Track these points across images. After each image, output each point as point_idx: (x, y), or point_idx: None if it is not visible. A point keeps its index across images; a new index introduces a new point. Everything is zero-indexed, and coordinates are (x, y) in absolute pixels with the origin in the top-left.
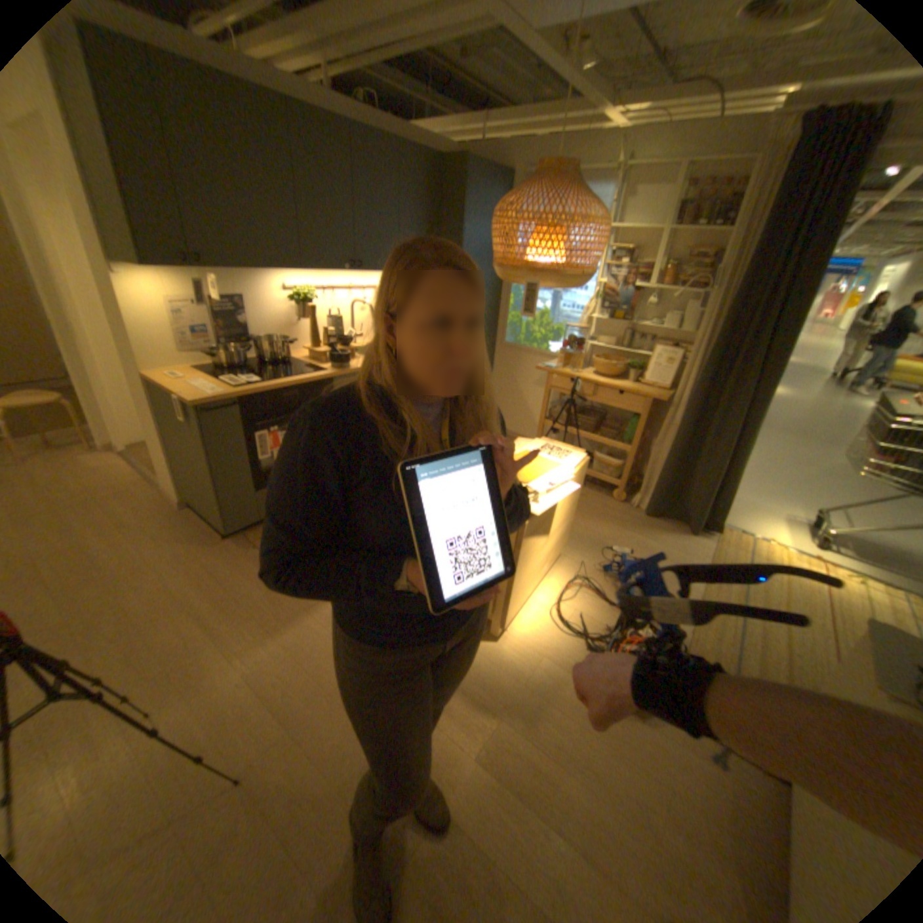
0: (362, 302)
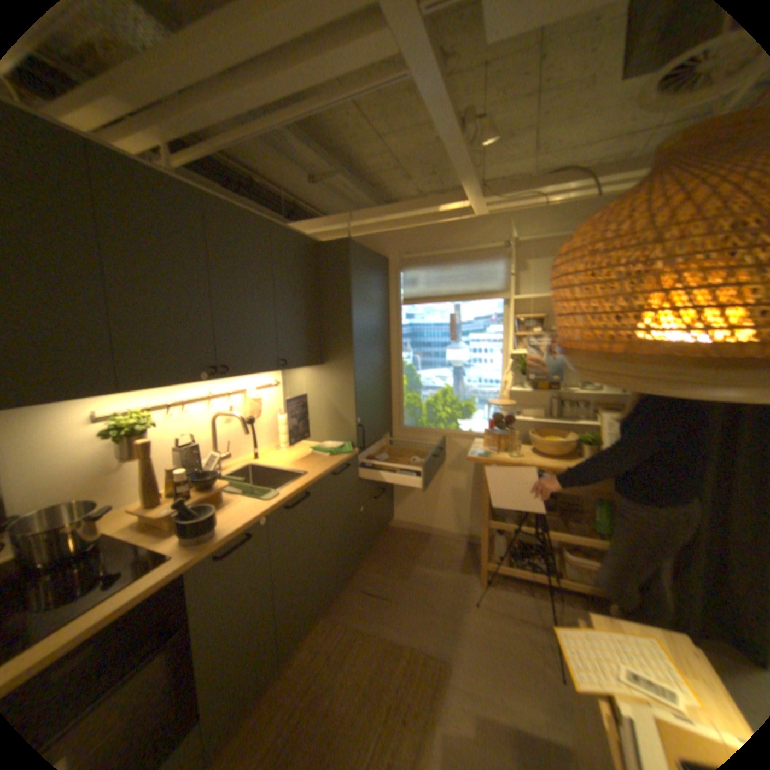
0: (231, 415)
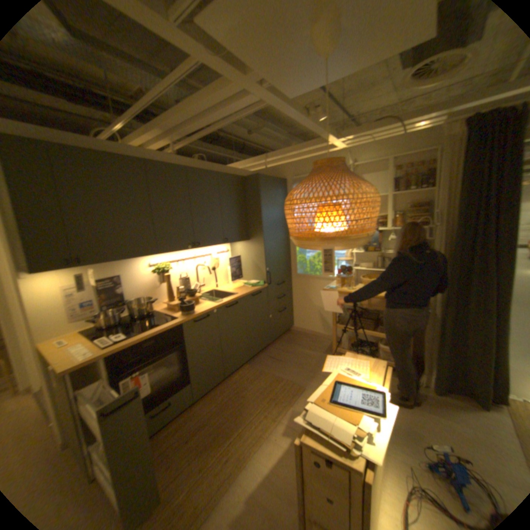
0: (202, 265)
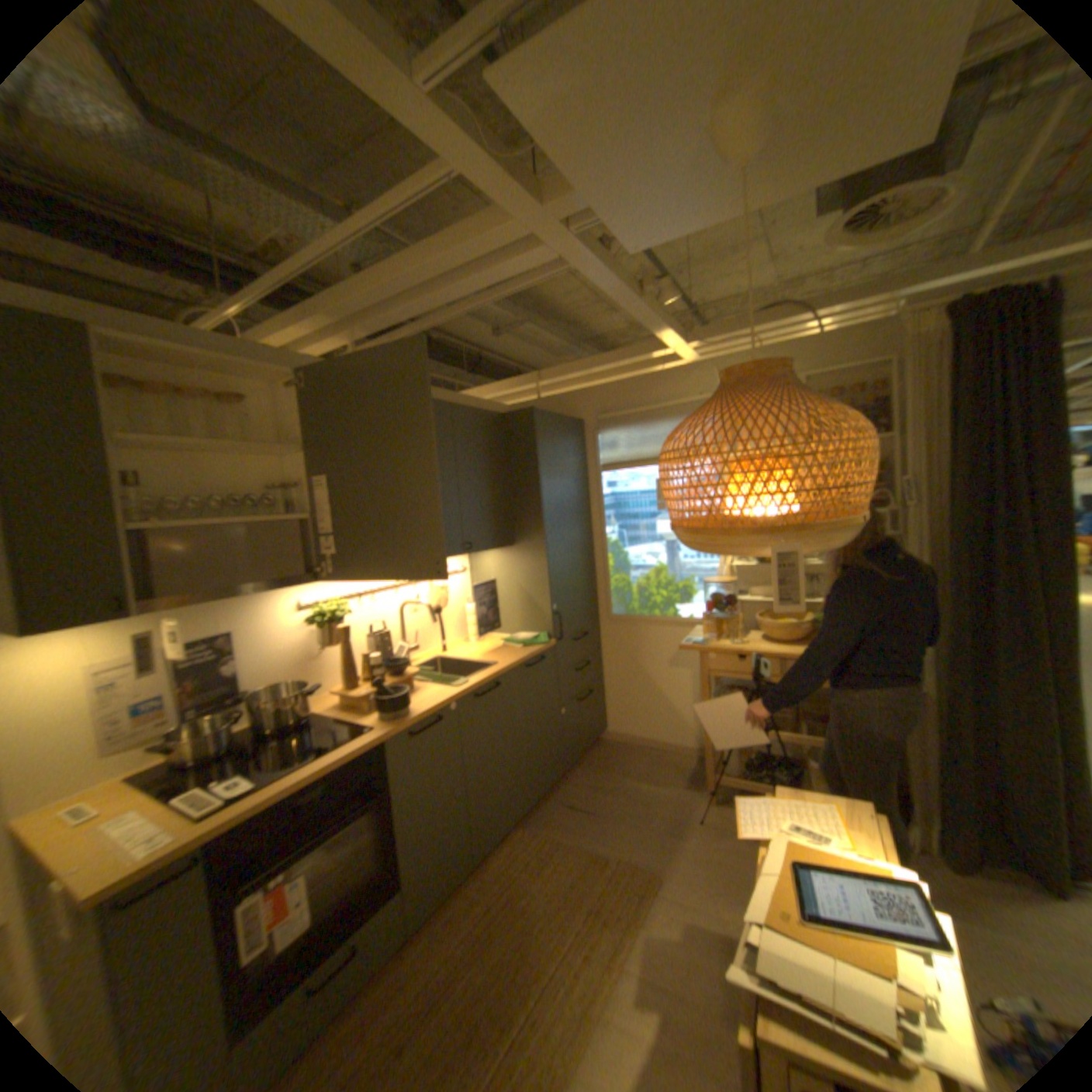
0: (417, 603)
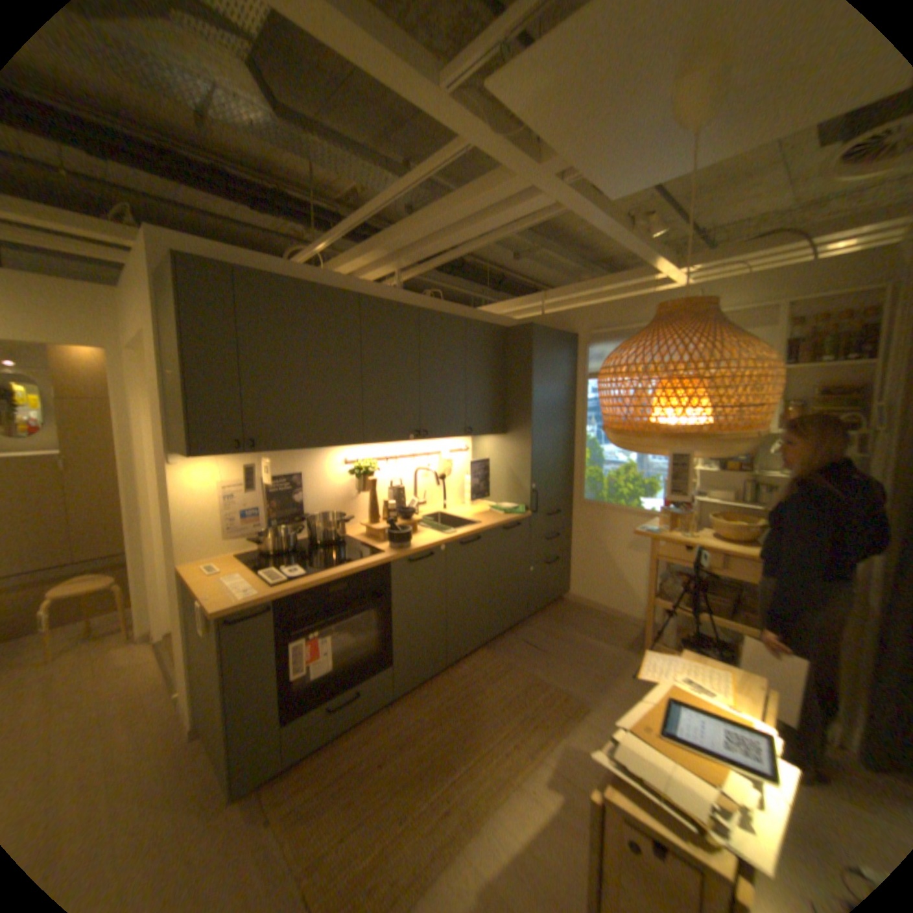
0: (427, 469)
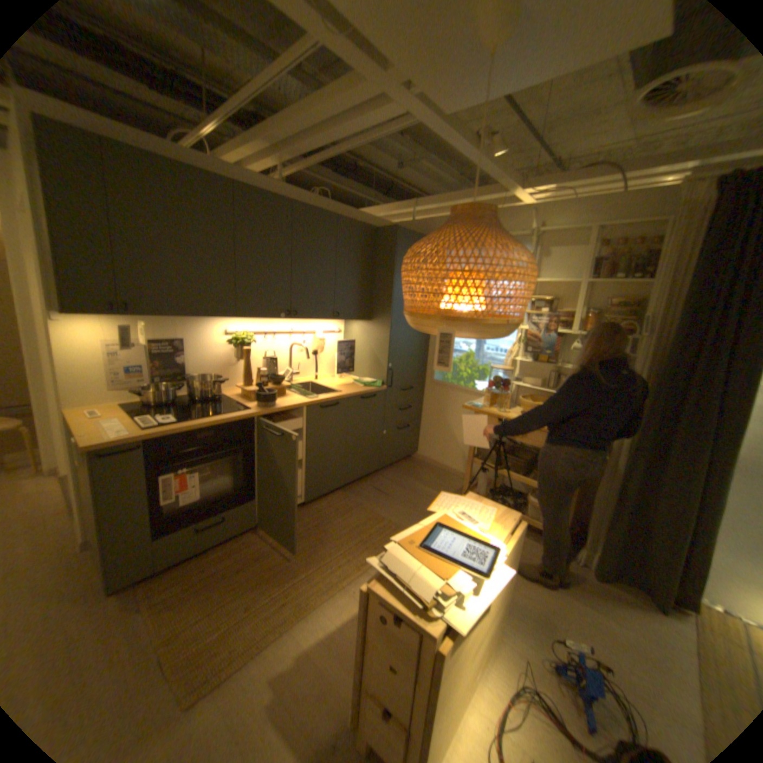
0: (300, 345)
